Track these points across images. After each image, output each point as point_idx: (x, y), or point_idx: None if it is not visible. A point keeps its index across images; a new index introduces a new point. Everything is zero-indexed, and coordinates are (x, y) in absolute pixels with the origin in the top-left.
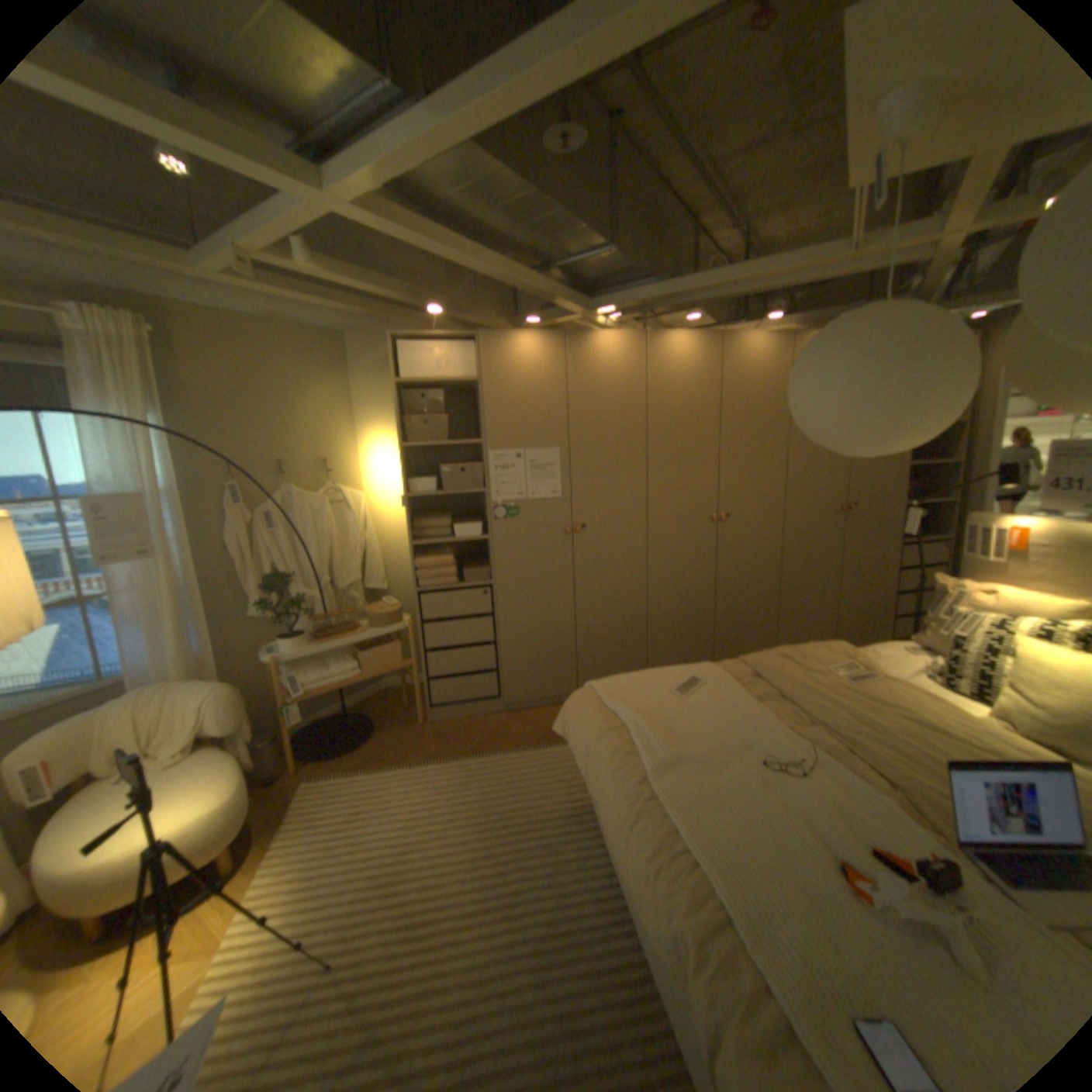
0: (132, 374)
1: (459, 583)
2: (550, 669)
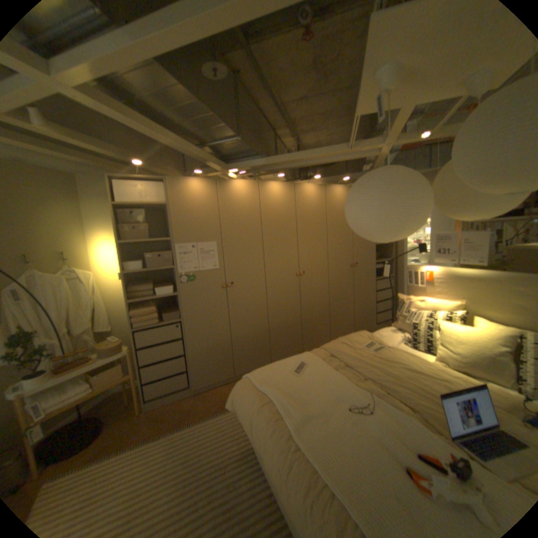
0: None
1: (160, 323)
2: (218, 366)
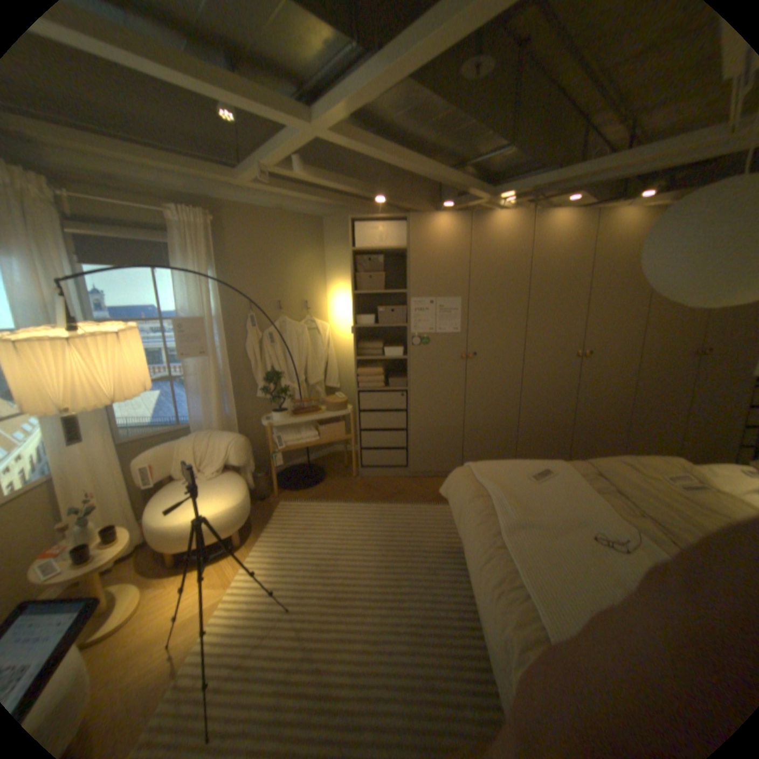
0: (201, 247)
1: (385, 388)
2: (443, 452)
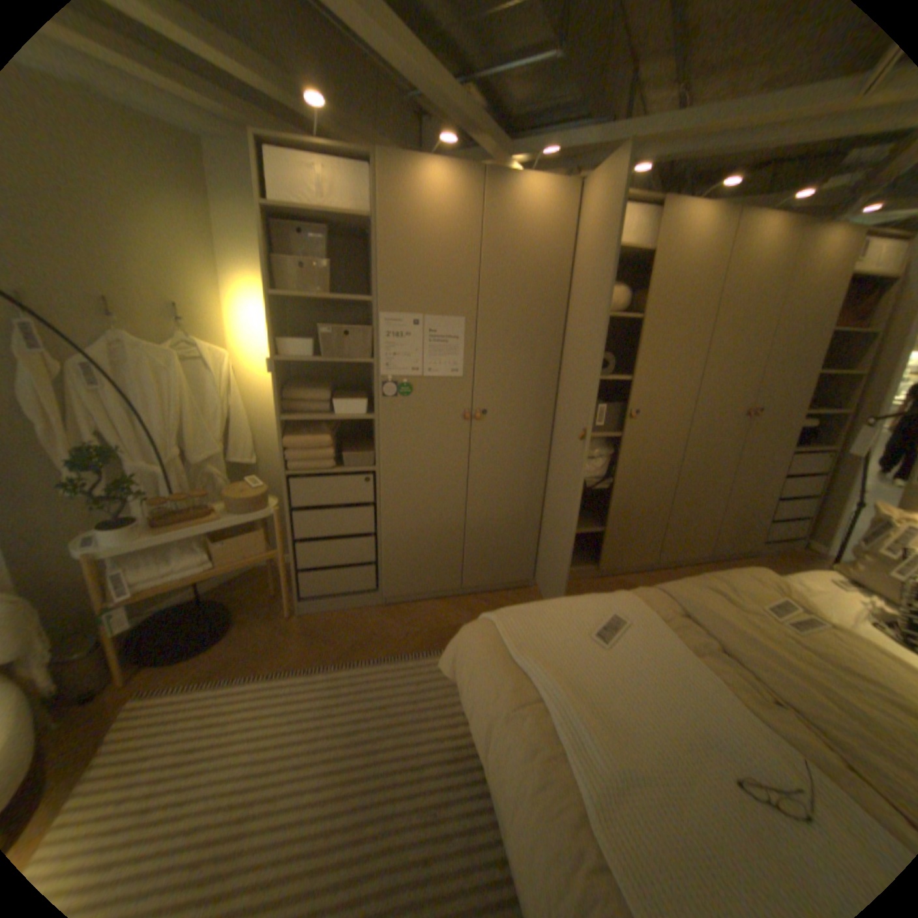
0: None
1: (337, 467)
2: (434, 563)
